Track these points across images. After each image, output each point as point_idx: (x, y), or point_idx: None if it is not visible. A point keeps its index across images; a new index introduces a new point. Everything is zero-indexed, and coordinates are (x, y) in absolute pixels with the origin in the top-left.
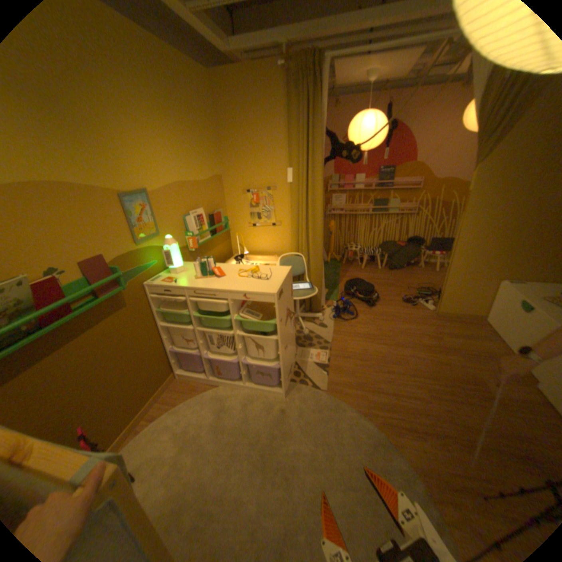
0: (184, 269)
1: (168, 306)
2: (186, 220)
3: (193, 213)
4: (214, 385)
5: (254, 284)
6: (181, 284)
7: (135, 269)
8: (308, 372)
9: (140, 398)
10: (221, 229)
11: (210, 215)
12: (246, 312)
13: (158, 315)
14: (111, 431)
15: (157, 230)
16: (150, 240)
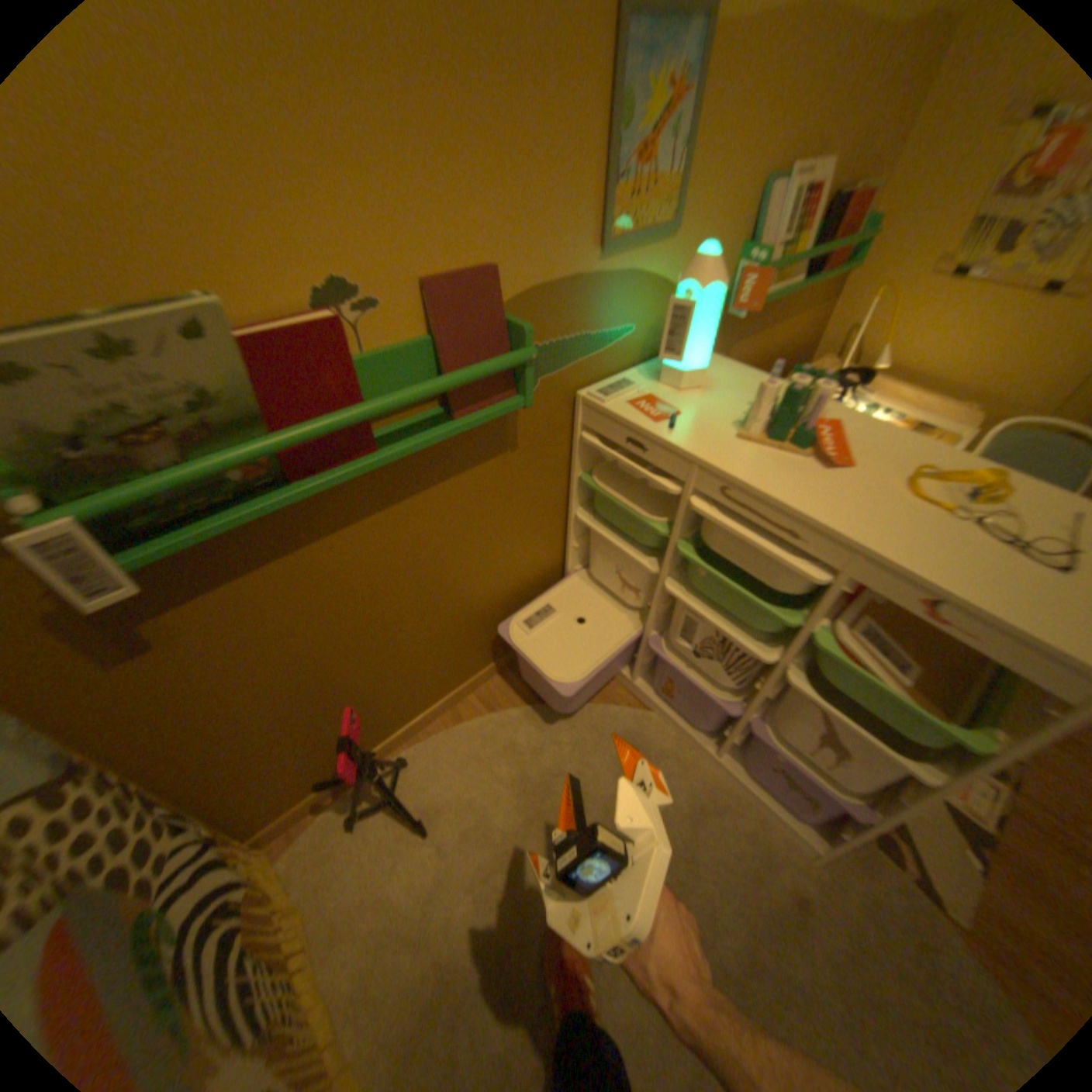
0: (702, 381)
1: (612, 477)
2: (771, 194)
3: (804, 169)
4: (639, 699)
5: (995, 565)
6: (688, 440)
7: (569, 341)
8: (917, 823)
9: (482, 652)
10: (842, 256)
11: (841, 191)
12: (869, 628)
13: (578, 489)
14: (411, 702)
15: (679, 211)
16: (645, 244)
